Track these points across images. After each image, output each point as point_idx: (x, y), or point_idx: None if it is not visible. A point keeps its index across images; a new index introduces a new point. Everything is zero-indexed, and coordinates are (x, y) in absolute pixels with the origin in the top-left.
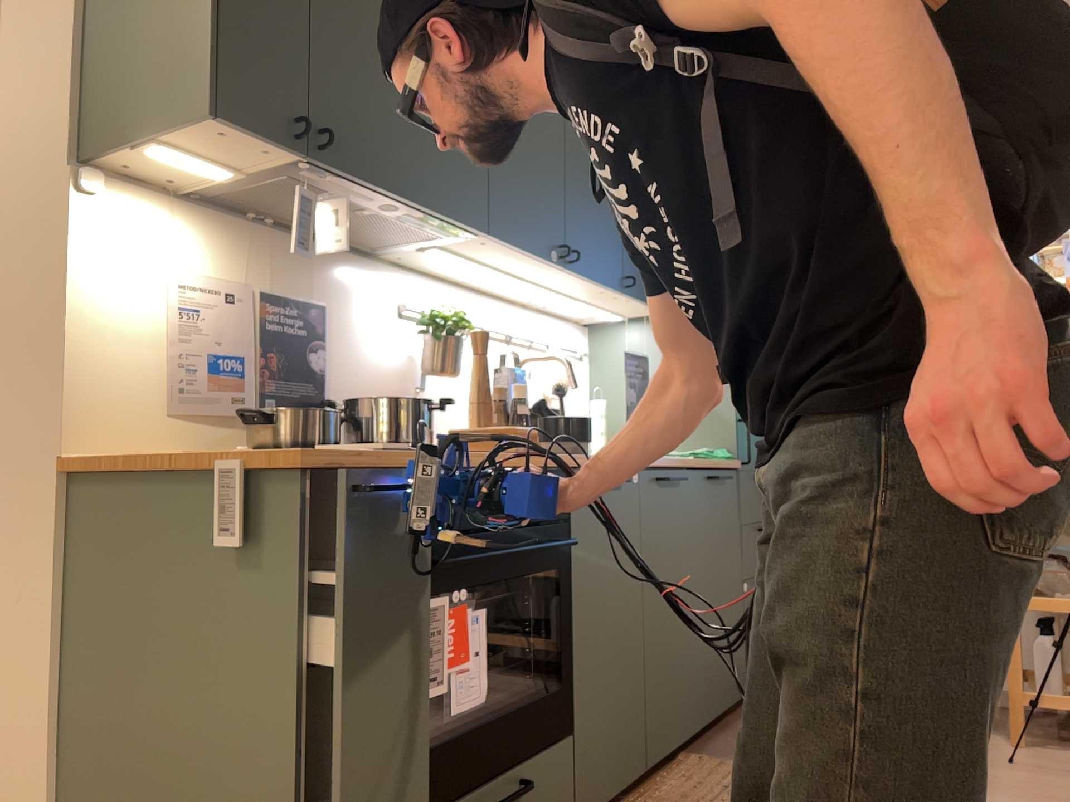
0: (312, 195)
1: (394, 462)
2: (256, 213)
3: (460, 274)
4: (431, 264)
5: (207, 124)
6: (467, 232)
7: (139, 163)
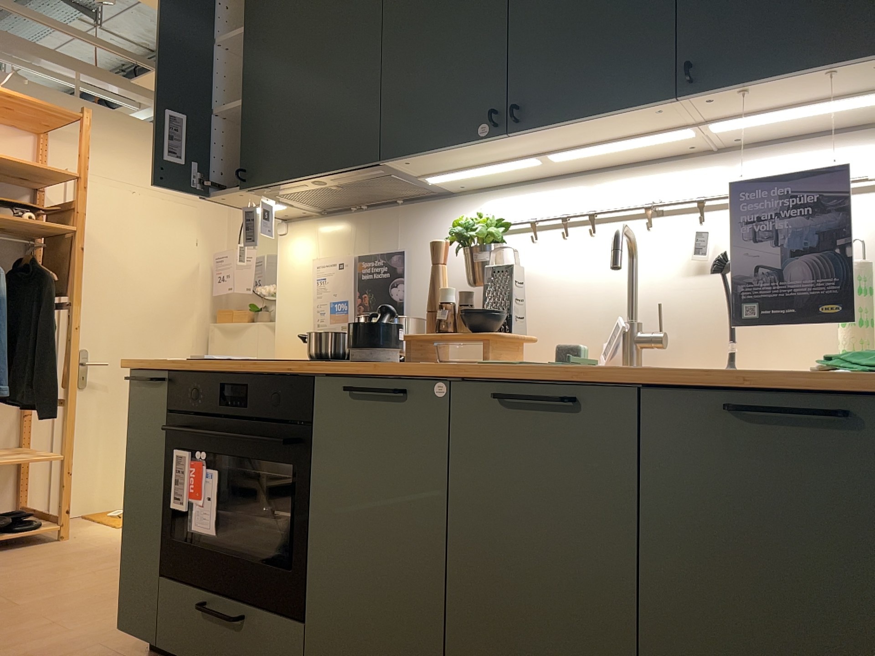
0: (253, 208)
1: (171, 366)
2: (352, 207)
3: (536, 171)
4: (497, 178)
5: (212, 200)
6: (386, 165)
7: (285, 212)
